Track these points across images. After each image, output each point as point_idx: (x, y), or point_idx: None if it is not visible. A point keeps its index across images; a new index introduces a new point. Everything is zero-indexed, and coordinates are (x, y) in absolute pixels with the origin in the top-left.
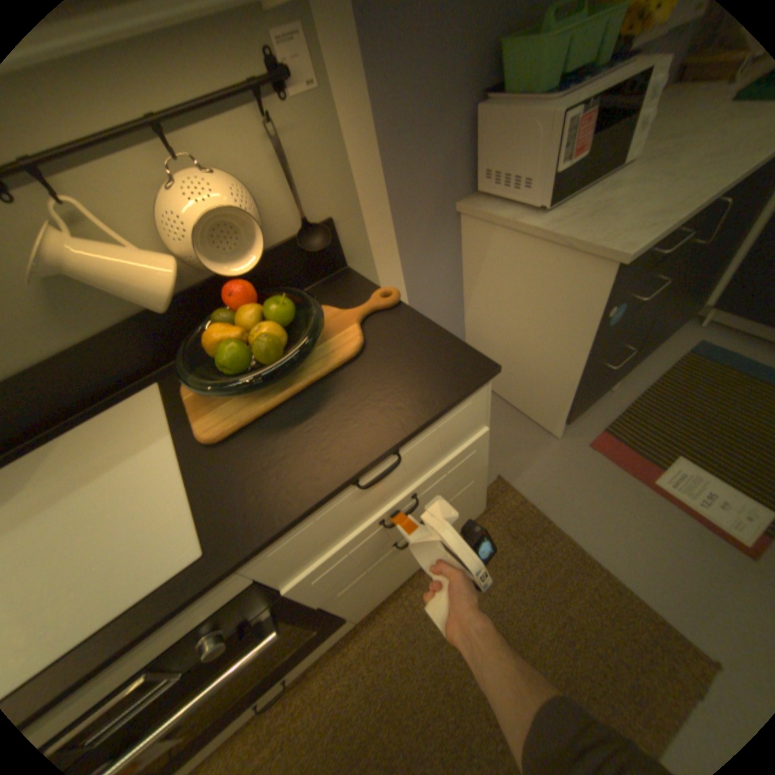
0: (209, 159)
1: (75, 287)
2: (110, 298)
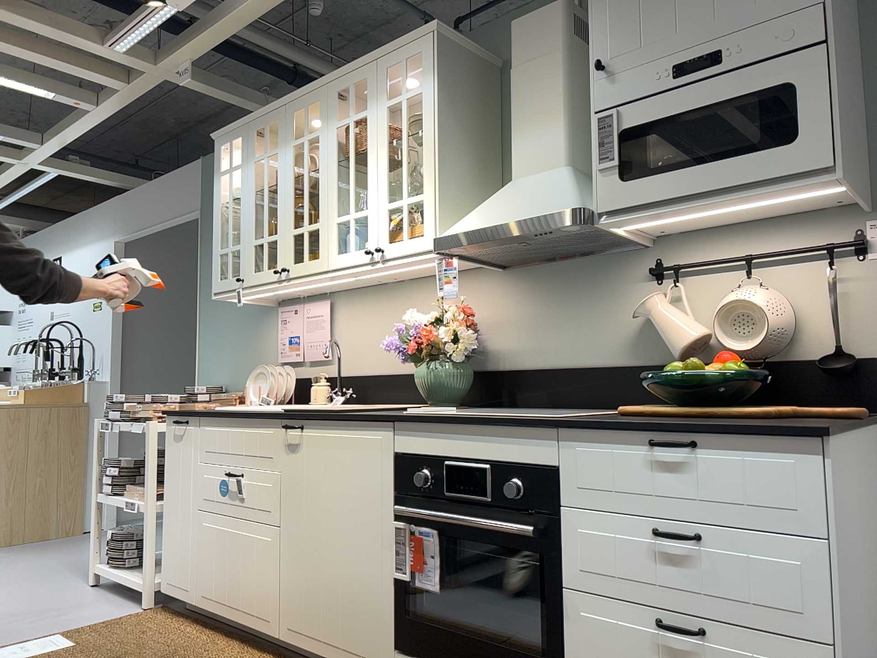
0: (775, 285)
1: (653, 333)
2: (664, 348)
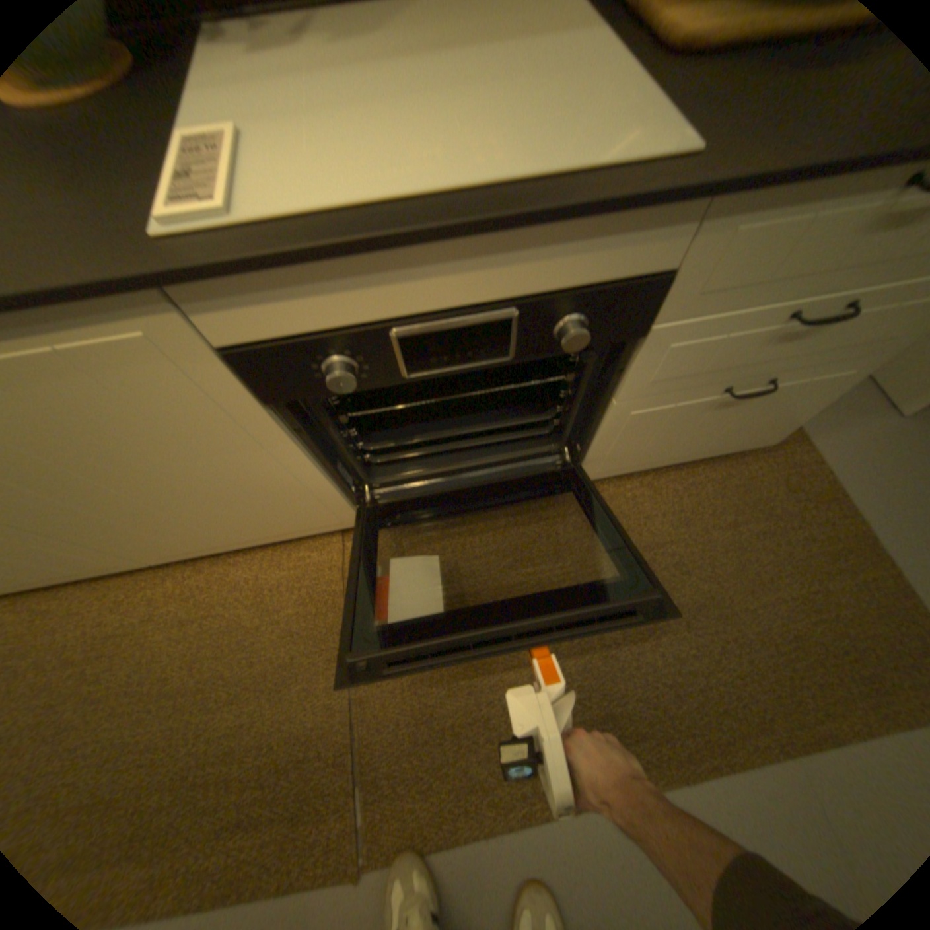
0: None
1: None
2: None
